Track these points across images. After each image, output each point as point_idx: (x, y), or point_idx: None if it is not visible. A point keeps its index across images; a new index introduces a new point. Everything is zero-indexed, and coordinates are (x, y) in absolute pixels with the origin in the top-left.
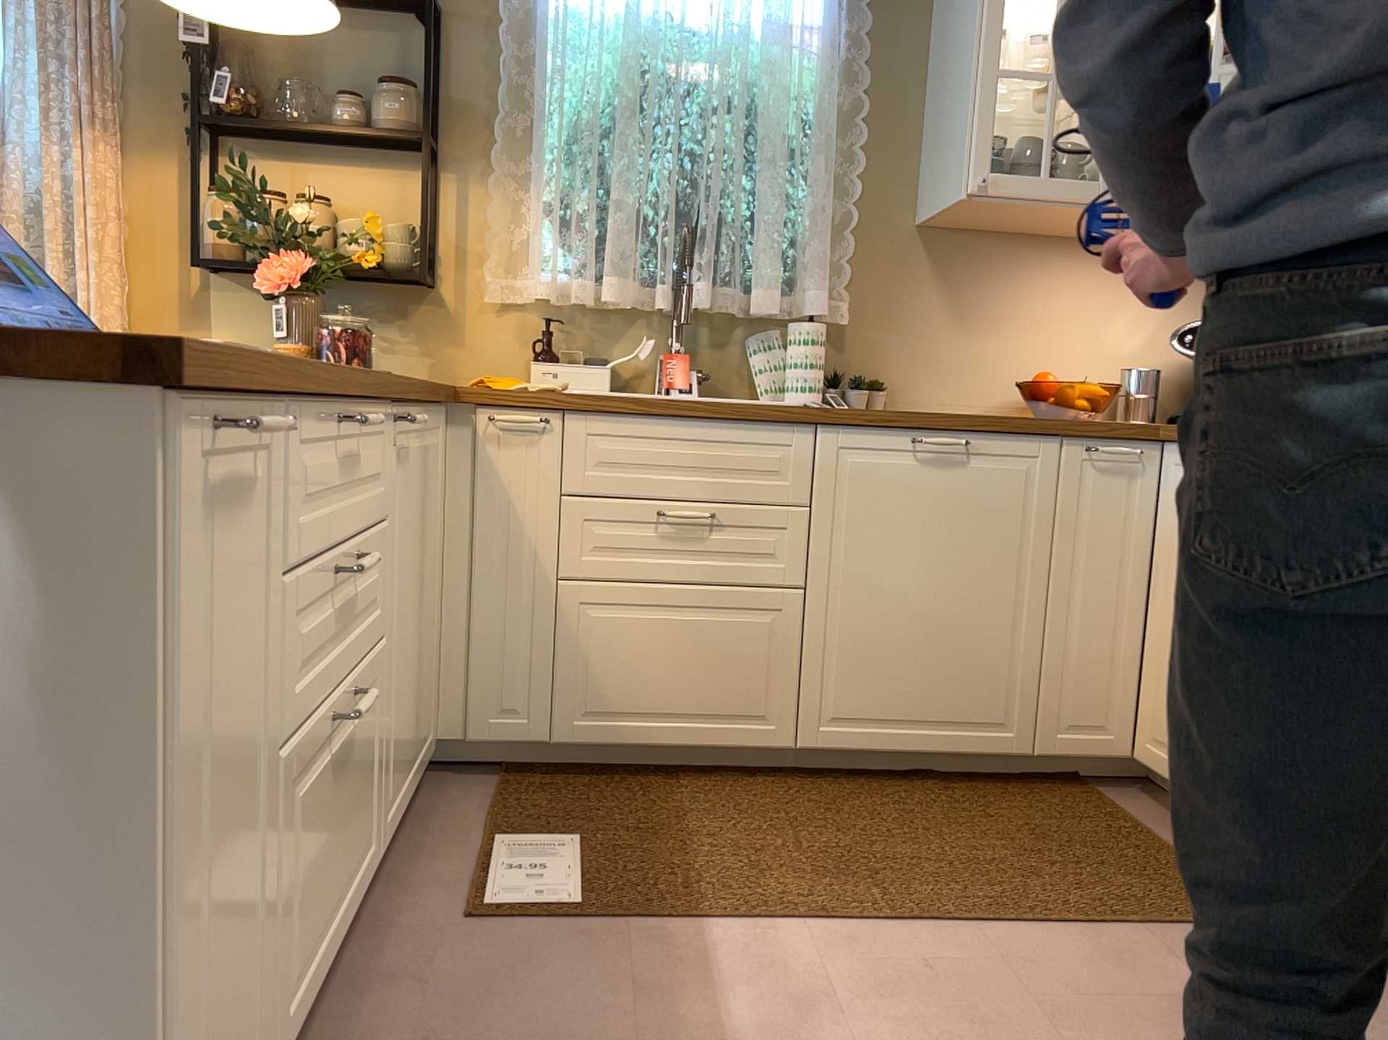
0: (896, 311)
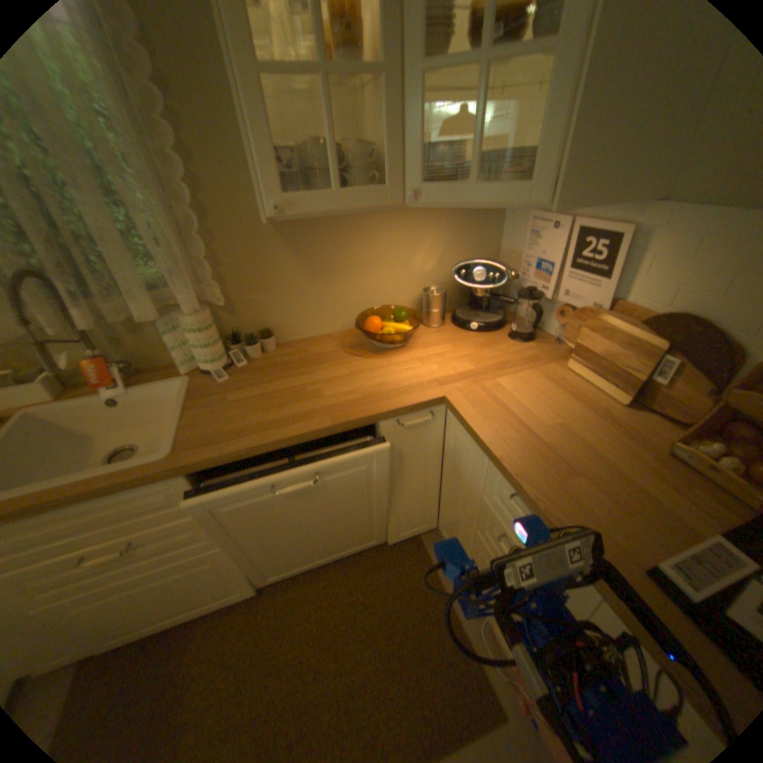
0: (266, 280)
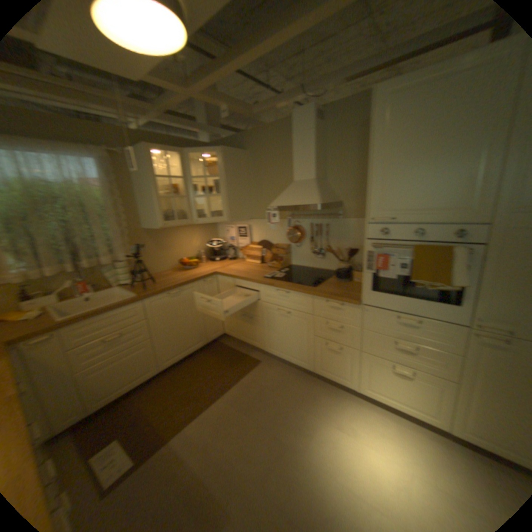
0: (144, 252)
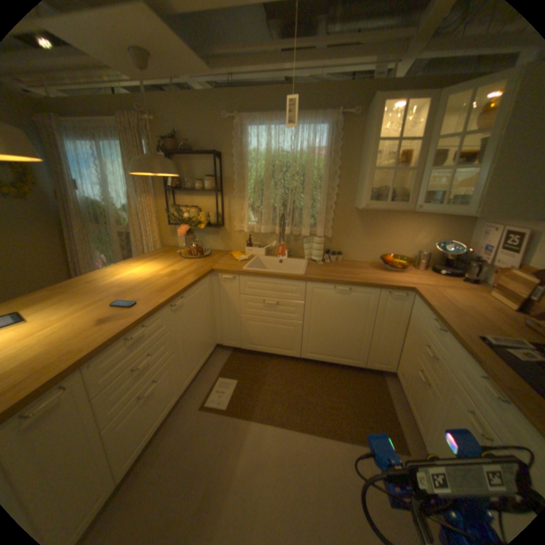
0: (347, 232)
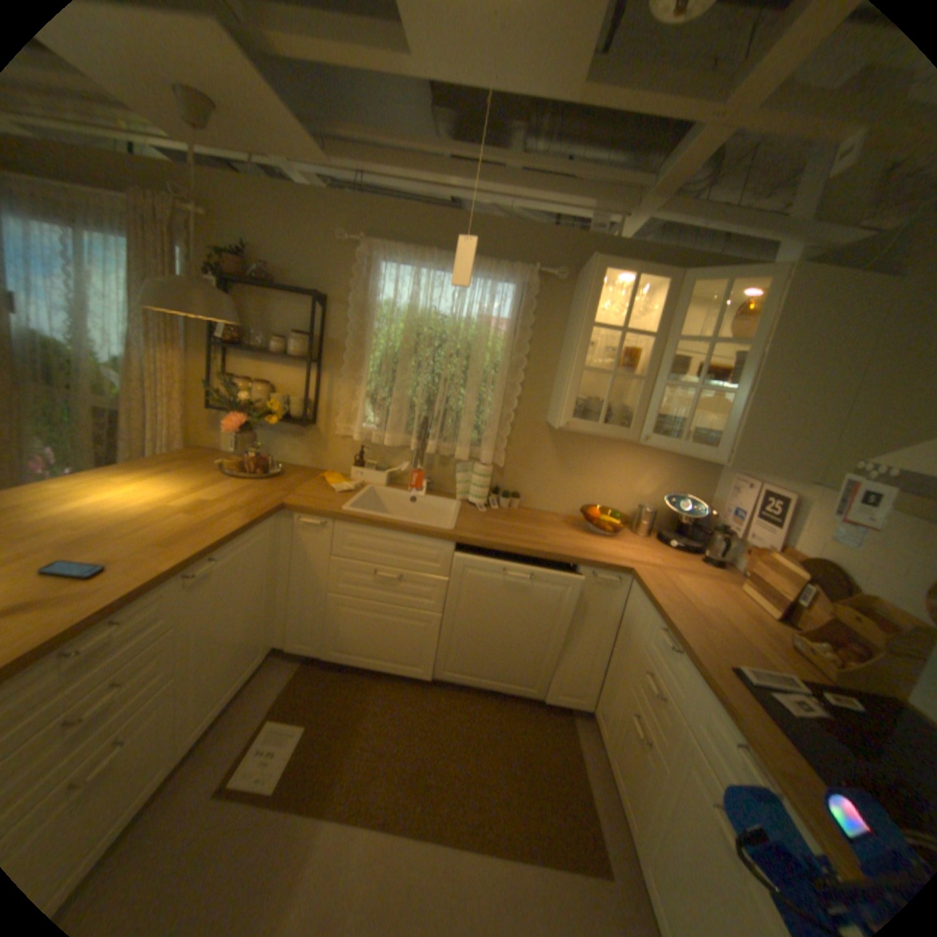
0: (530, 462)
